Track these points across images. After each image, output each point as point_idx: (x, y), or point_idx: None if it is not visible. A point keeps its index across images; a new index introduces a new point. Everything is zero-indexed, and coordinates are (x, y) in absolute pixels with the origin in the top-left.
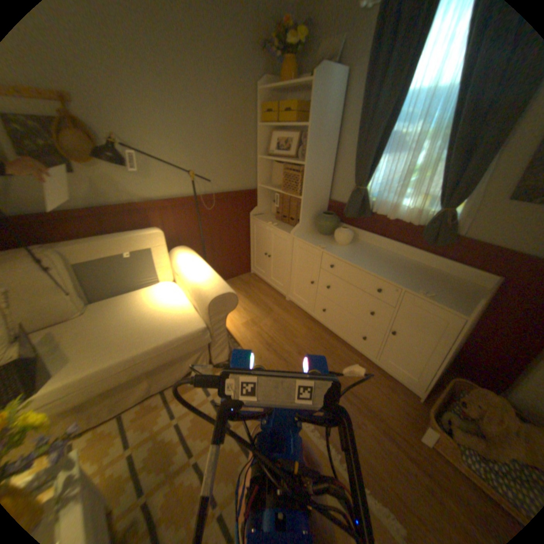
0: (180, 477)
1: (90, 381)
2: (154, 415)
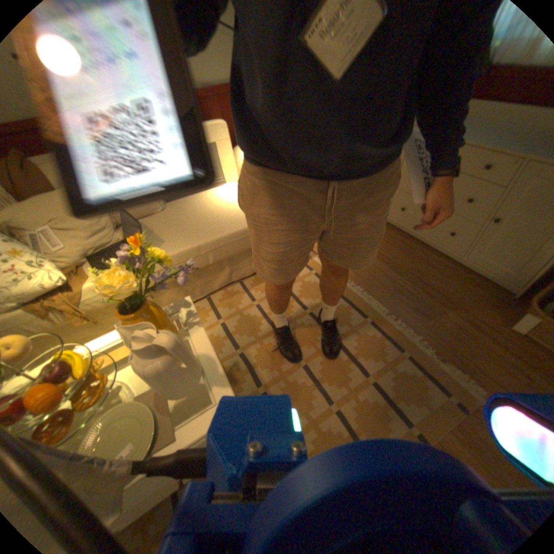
0: (267, 339)
1: (185, 256)
2: (238, 297)
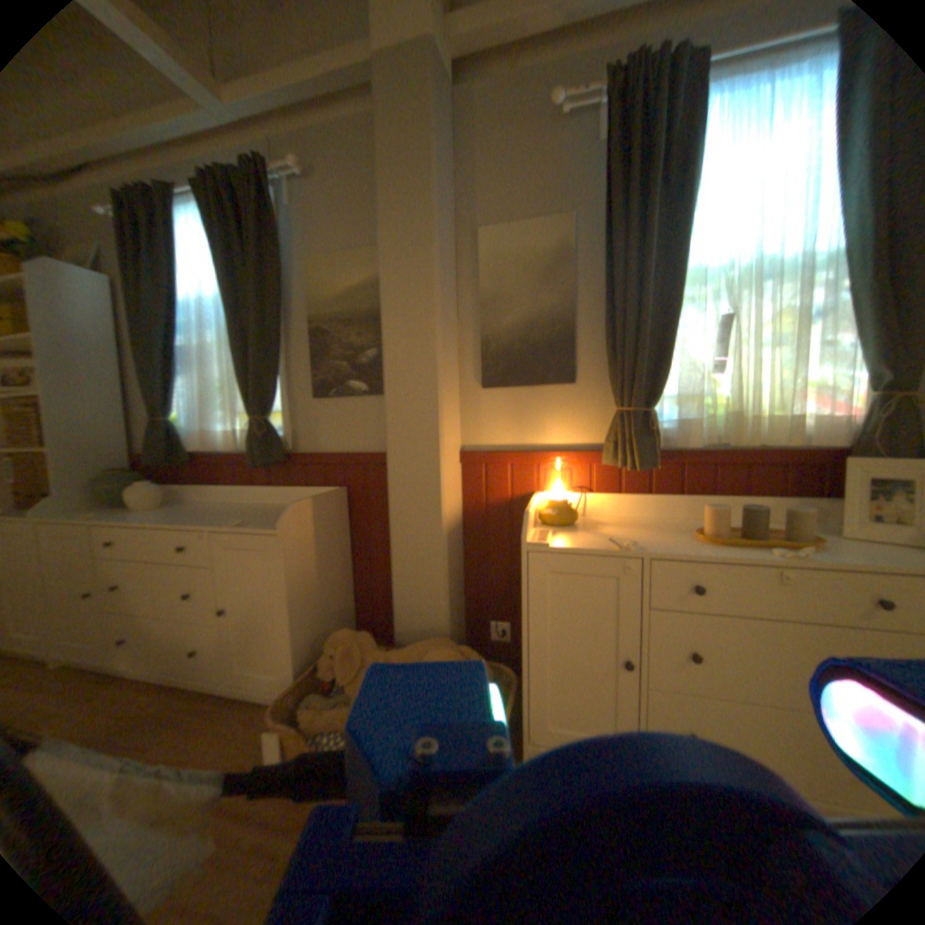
0: None
1: None
2: None
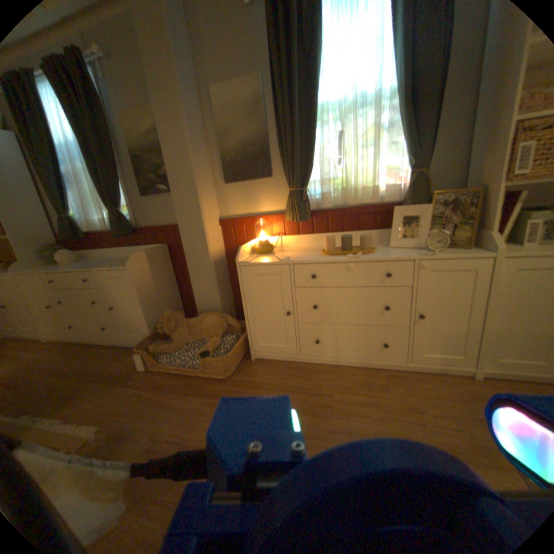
0: None
1: None
2: None
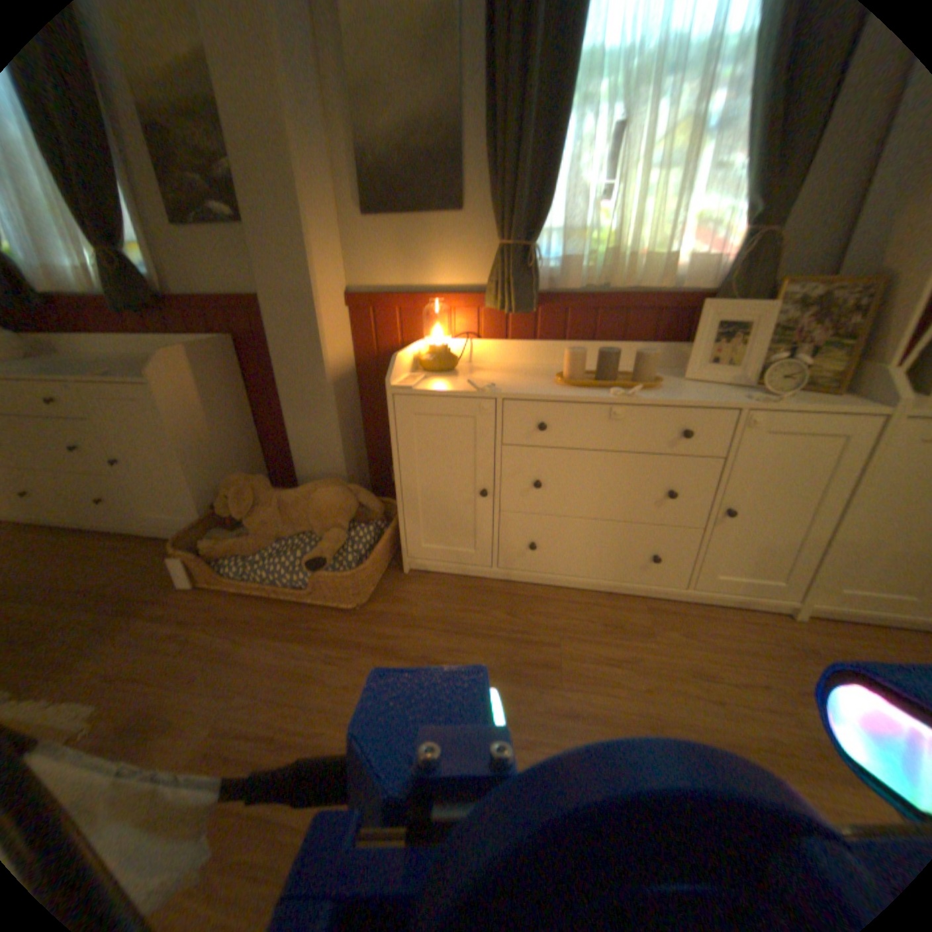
0: None
1: None
2: None
